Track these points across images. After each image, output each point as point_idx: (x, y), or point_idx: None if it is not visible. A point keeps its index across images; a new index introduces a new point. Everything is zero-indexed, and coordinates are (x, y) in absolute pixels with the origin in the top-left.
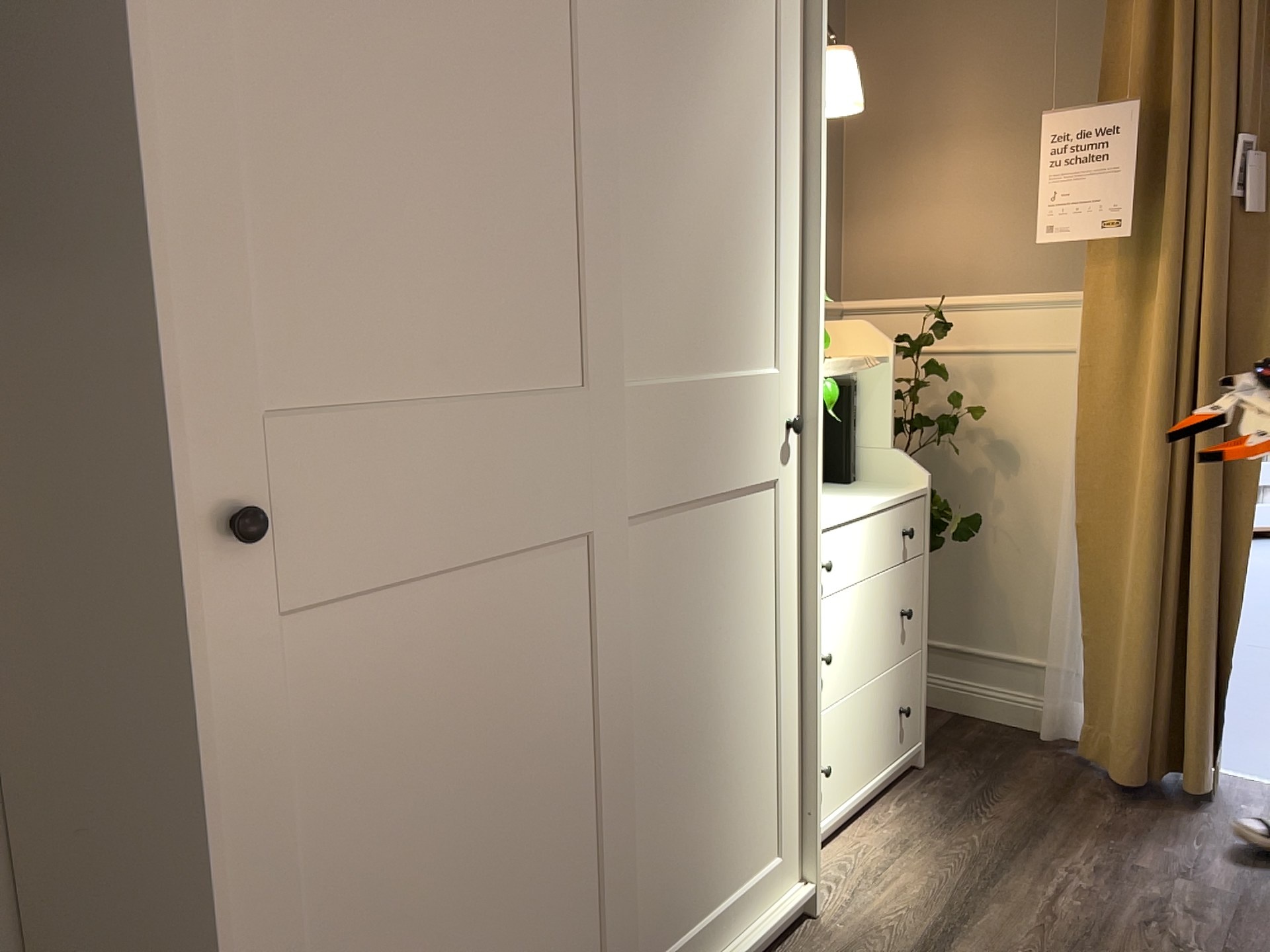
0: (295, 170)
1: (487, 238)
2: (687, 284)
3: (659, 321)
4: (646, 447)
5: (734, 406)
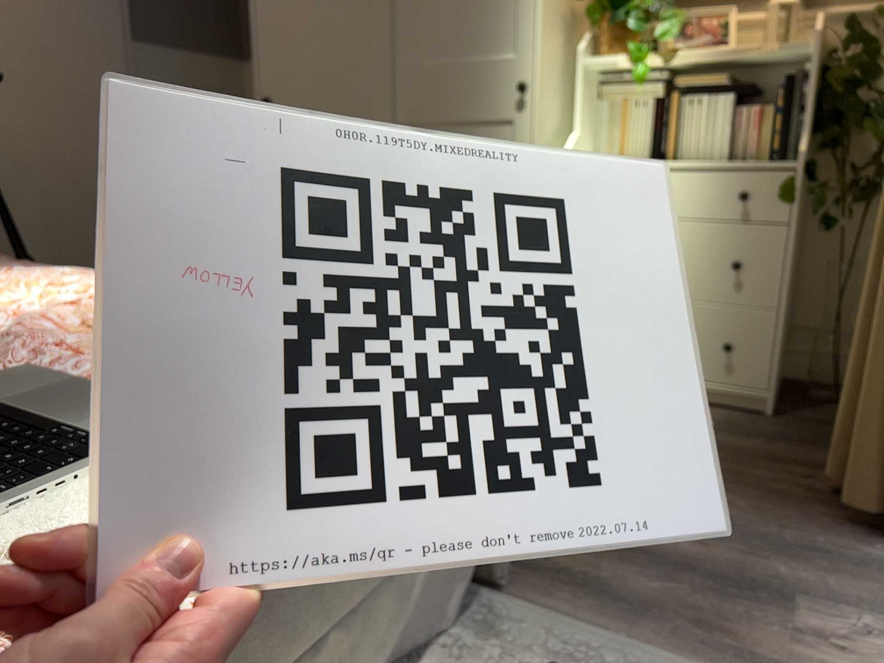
0: (267, 1)
1: (324, 8)
2: (442, 7)
3: (422, 29)
4: (409, 93)
5: (476, 73)
